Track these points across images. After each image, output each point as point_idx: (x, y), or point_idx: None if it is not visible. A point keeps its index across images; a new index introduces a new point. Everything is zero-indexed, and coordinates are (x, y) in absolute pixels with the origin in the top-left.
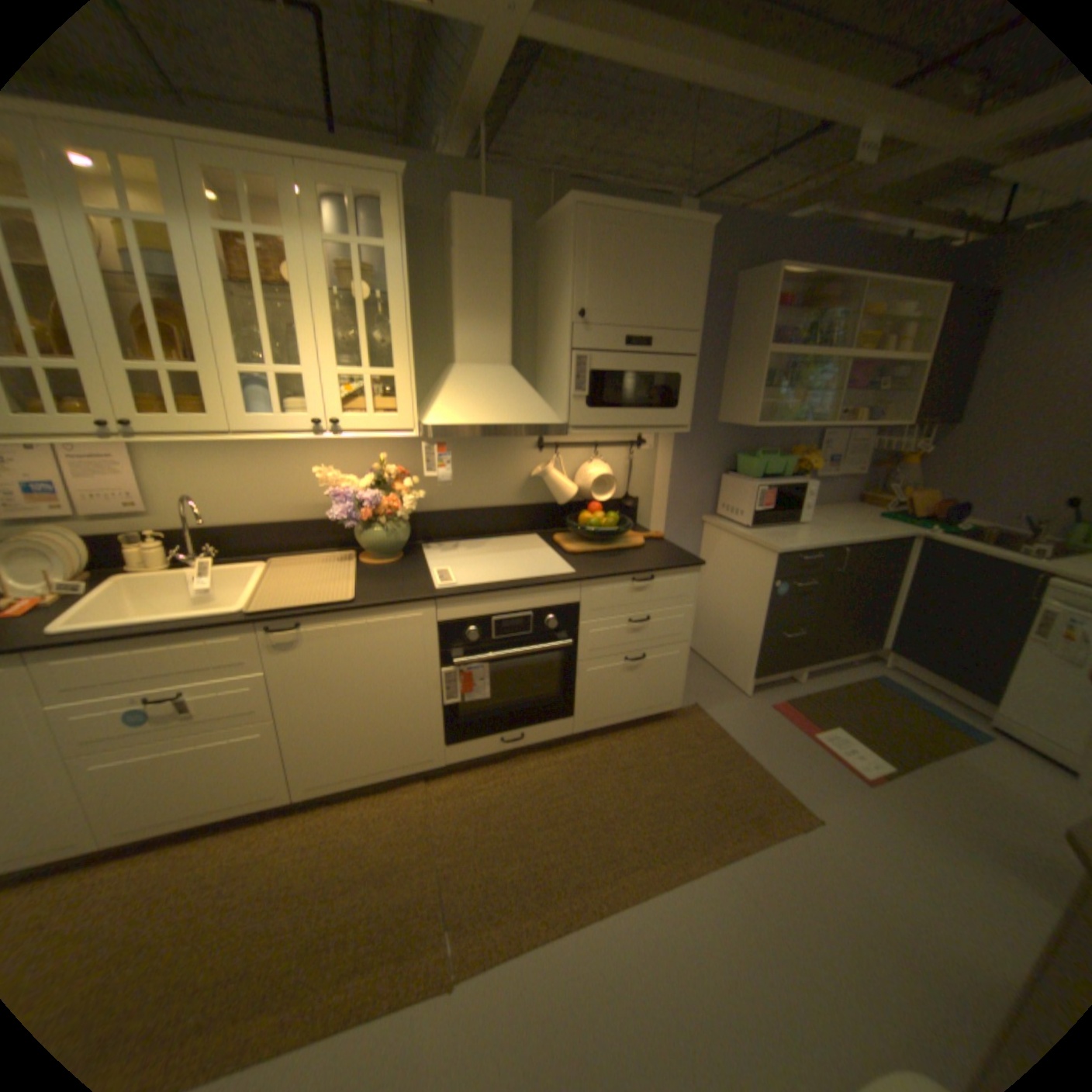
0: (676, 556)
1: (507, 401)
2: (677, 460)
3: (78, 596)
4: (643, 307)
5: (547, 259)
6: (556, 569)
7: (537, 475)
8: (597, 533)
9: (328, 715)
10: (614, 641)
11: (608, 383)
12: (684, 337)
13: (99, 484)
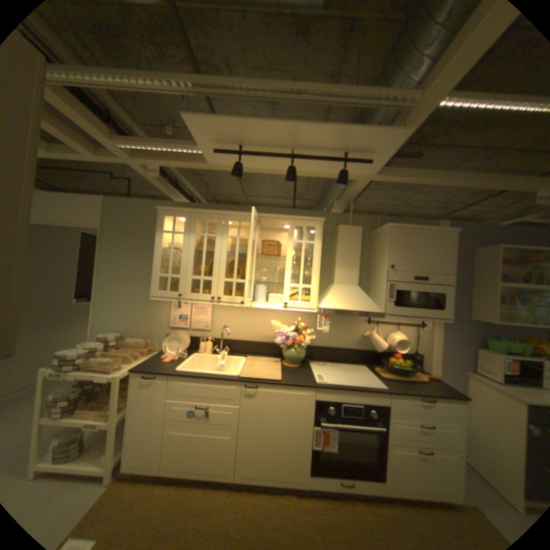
0: (451, 392)
1: (356, 300)
2: (447, 337)
3: (184, 358)
4: (423, 264)
5: (375, 245)
6: (377, 385)
7: (367, 335)
8: (400, 370)
9: (259, 437)
10: (412, 437)
11: (405, 296)
12: (446, 277)
13: (200, 318)
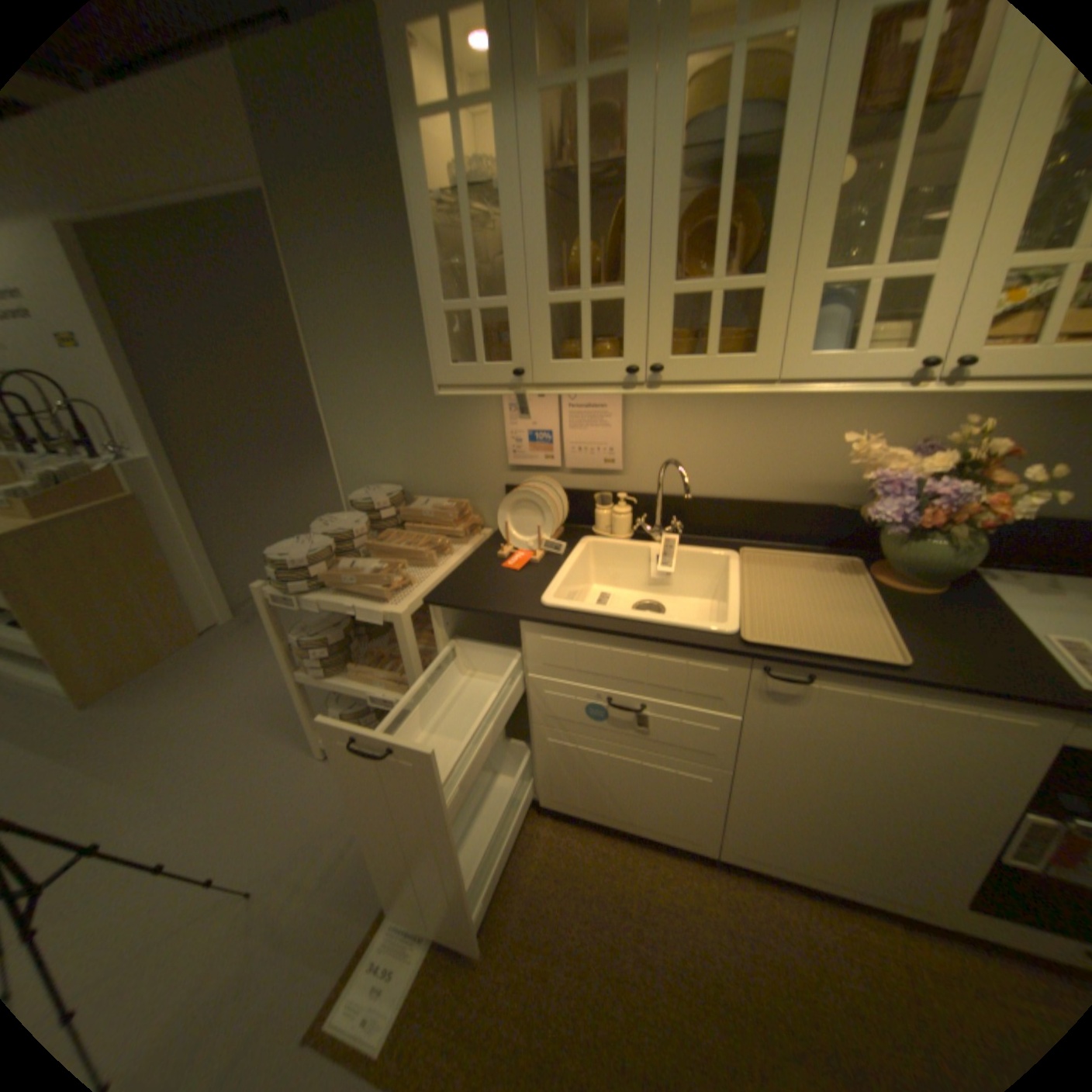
0: None
1: None
2: None
3: (560, 557)
4: None
5: None
6: None
7: None
8: None
9: (806, 797)
10: None
11: None
12: None
13: (588, 437)
